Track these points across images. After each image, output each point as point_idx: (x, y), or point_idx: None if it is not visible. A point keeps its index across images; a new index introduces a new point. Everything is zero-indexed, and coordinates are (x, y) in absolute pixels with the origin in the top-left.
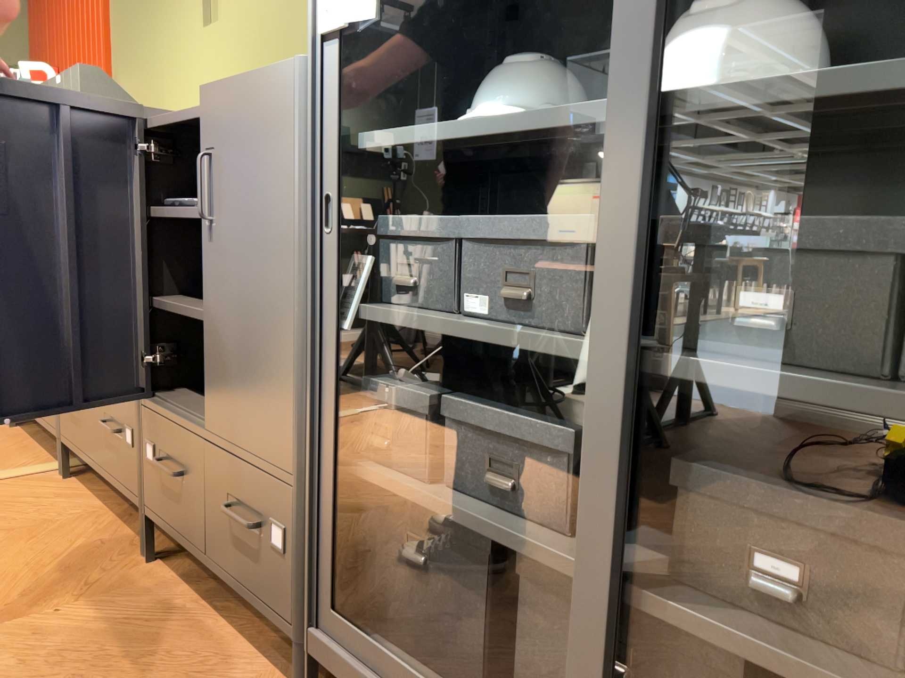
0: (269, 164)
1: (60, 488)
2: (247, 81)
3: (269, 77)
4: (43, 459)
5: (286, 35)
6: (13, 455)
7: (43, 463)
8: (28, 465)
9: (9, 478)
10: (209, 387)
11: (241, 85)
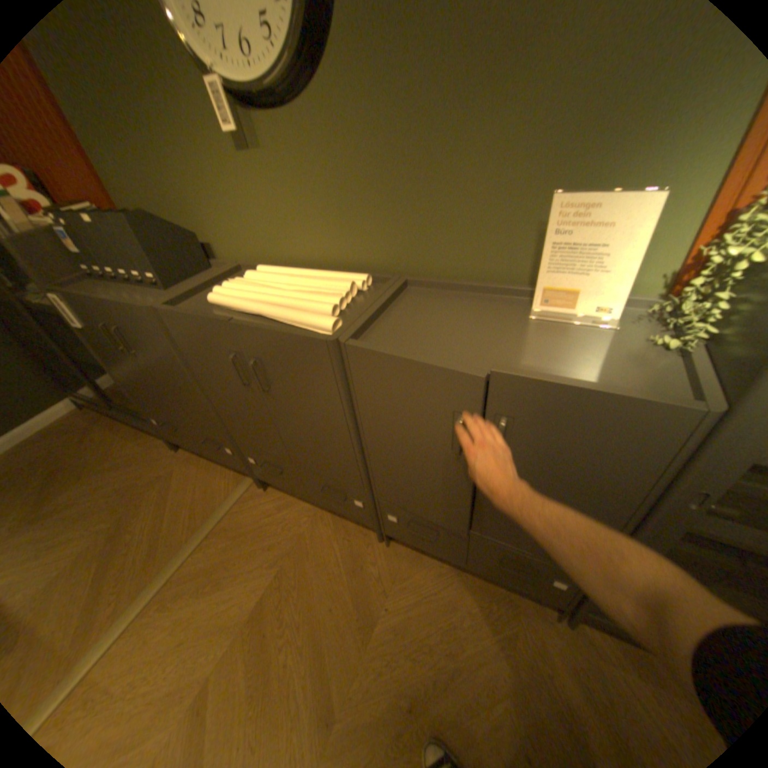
0: (618, 457)
1: (270, 500)
2: (594, 397)
3: (645, 408)
4: (231, 476)
5: (378, 183)
6: (208, 479)
7: (235, 480)
8: (228, 486)
9: (233, 505)
10: (480, 519)
11: (581, 396)
